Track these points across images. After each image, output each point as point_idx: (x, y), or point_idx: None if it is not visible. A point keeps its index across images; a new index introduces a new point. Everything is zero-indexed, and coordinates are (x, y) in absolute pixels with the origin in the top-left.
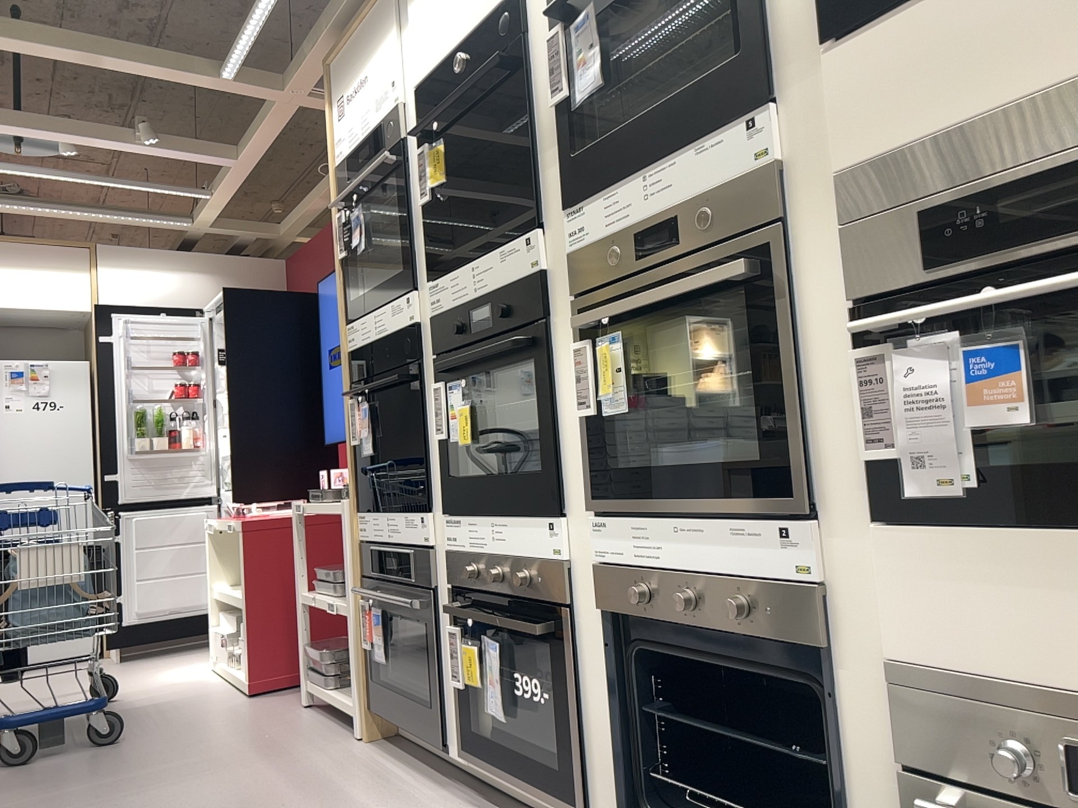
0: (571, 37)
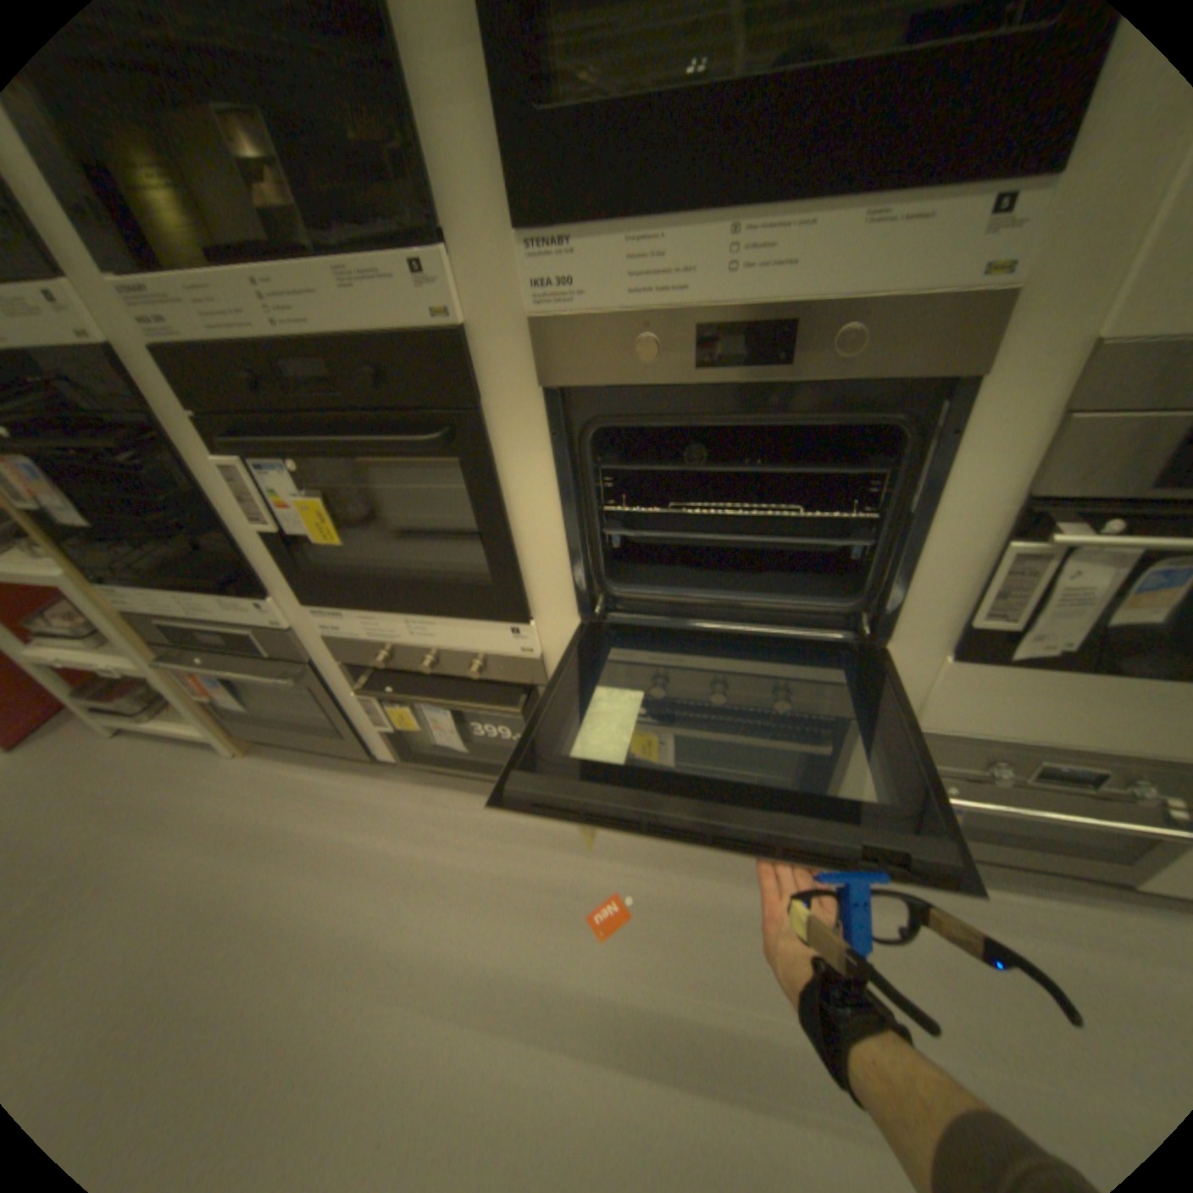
0: None
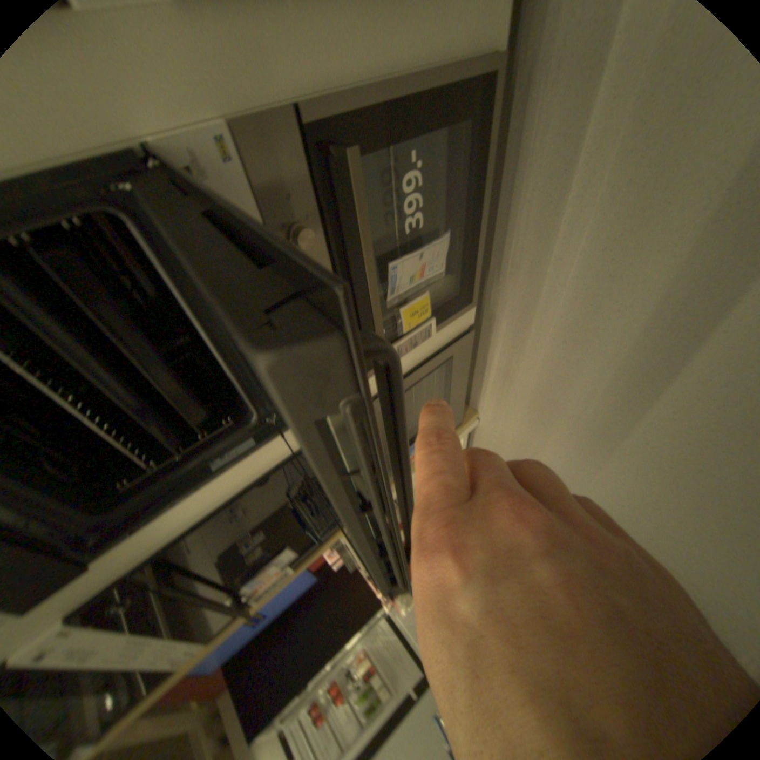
0: None
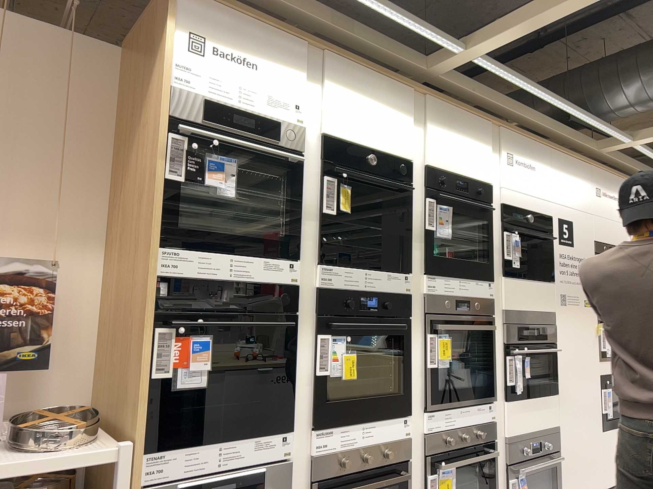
0: (434, 211)
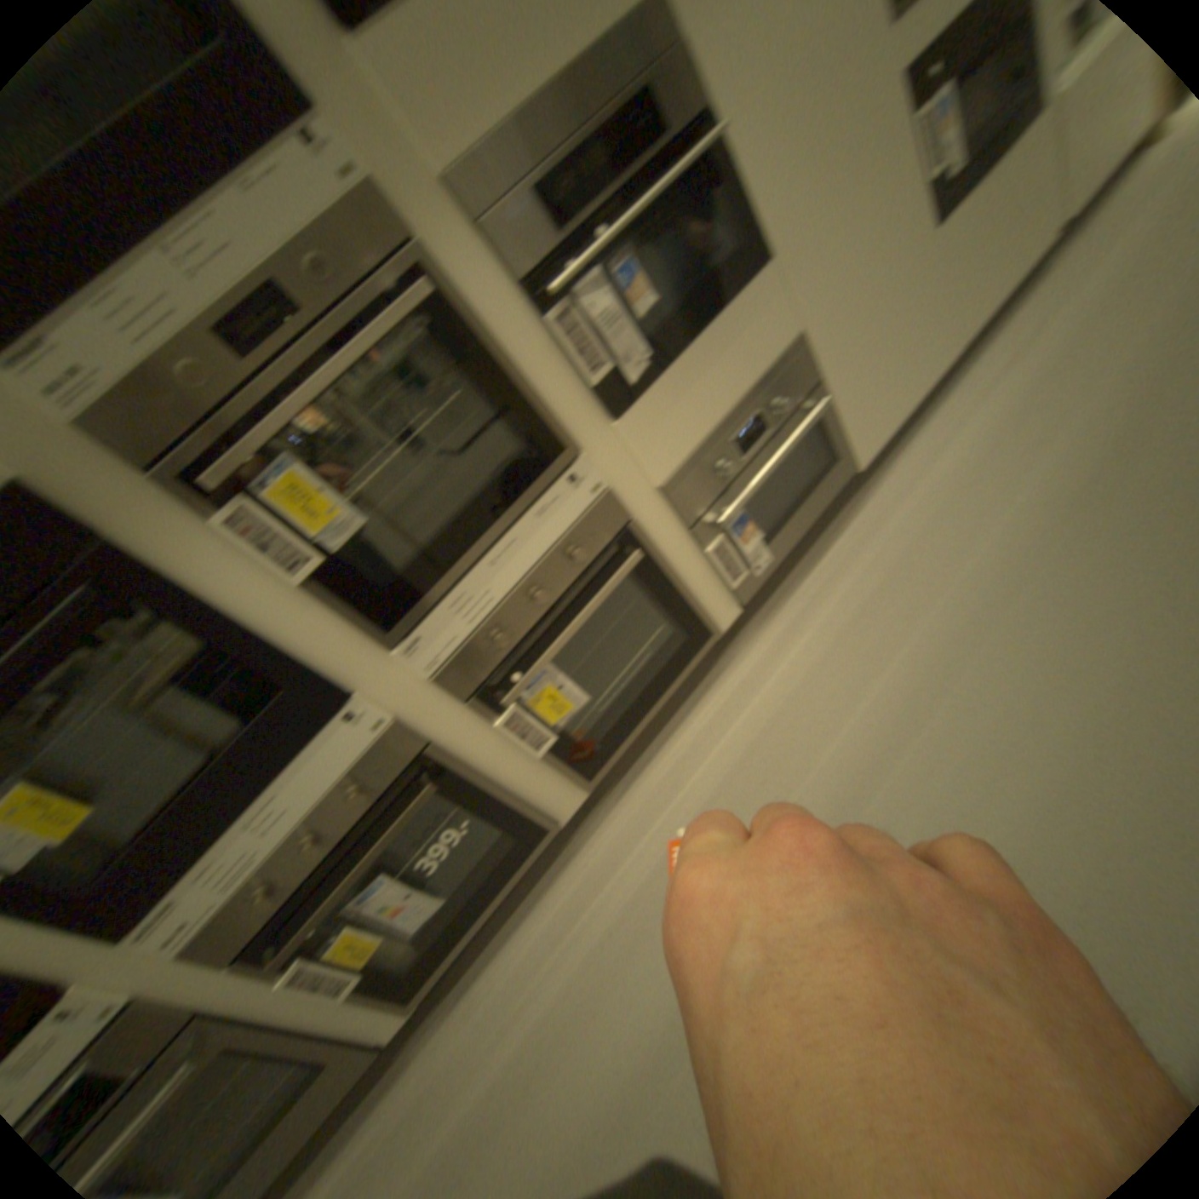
0: None
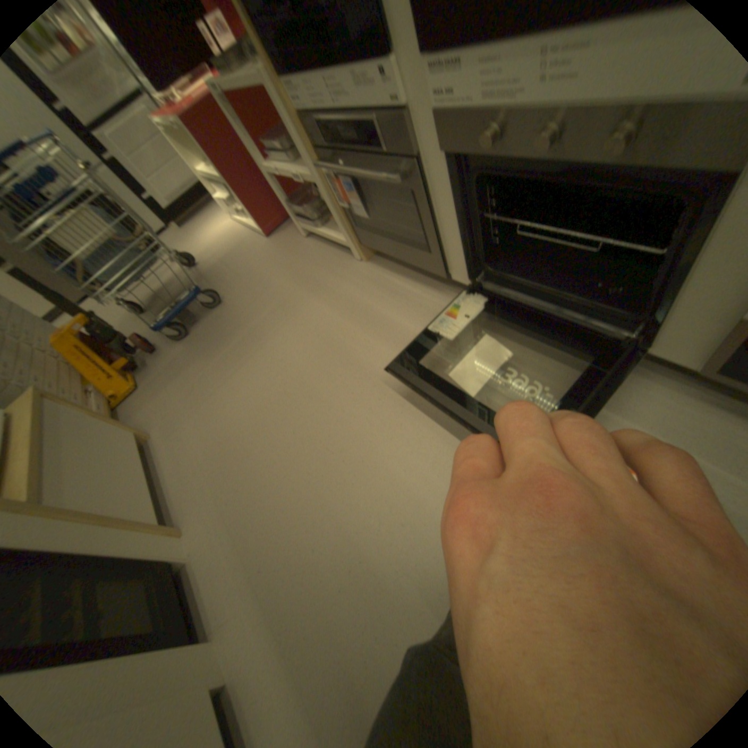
0: None
